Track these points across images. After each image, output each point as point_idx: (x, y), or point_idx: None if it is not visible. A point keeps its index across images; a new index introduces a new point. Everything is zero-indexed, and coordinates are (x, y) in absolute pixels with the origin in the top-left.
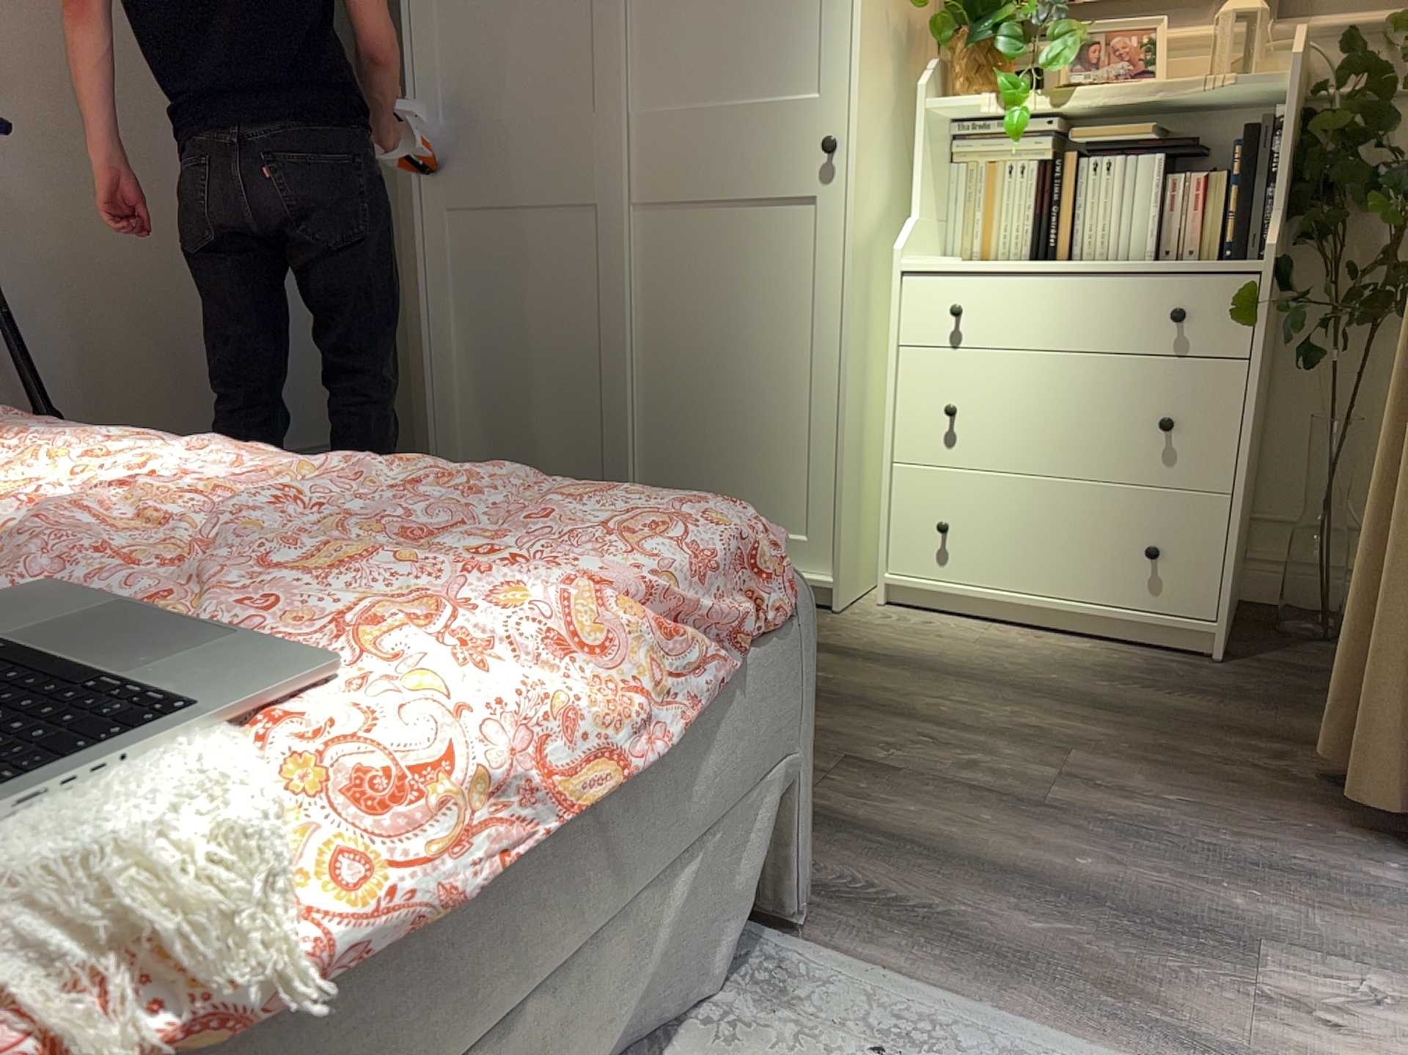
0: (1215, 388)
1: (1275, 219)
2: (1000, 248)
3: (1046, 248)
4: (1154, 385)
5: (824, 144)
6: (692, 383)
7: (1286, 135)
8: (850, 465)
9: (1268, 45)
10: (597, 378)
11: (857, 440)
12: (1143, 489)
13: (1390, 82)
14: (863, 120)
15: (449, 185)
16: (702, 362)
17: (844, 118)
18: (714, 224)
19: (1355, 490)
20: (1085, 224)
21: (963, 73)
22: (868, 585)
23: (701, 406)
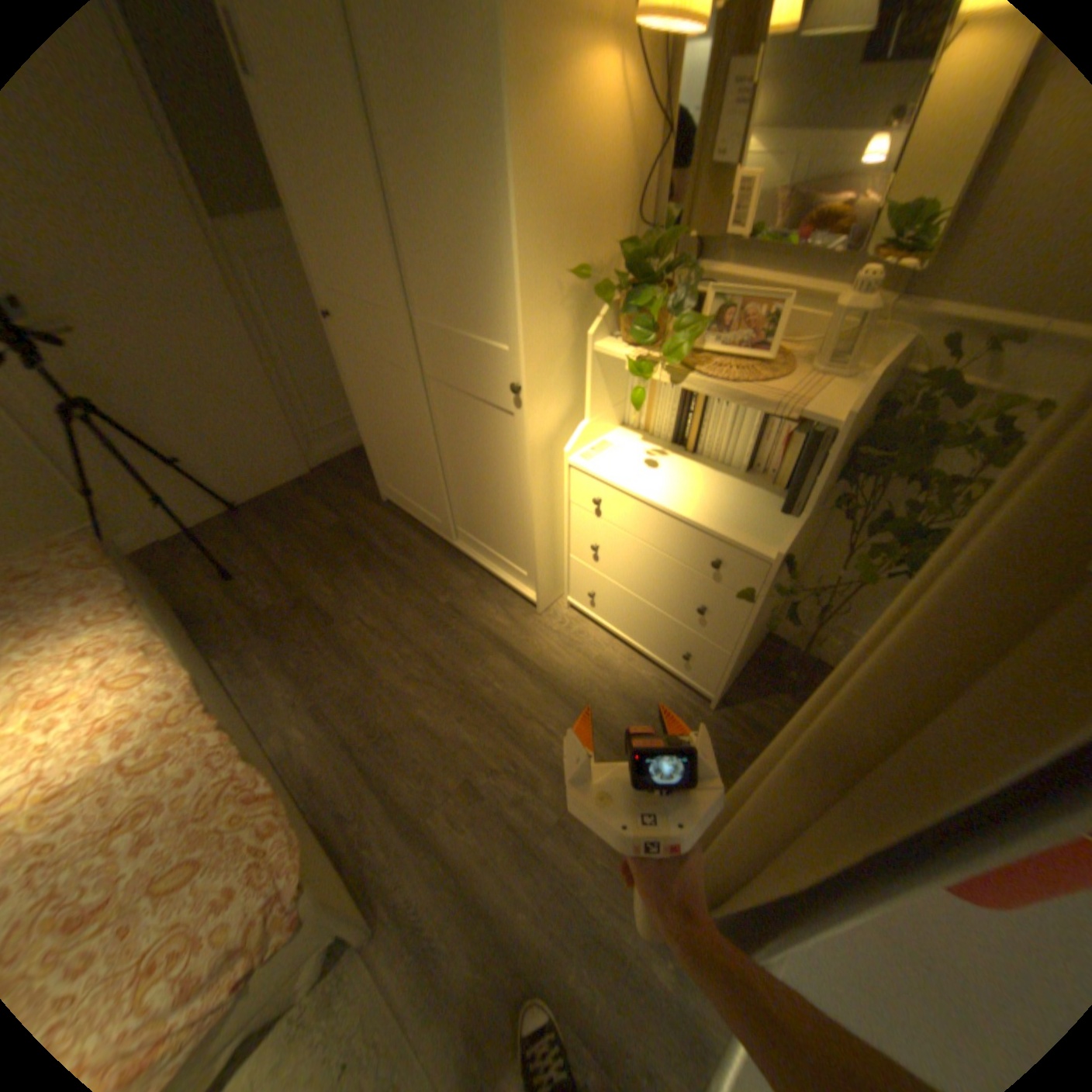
0: (732, 605)
1: (813, 504)
2: (655, 428)
3: (682, 438)
4: (699, 586)
5: (514, 383)
6: (469, 482)
7: (837, 452)
8: (541, 556)
9: (885, 319)
10: (425, 462)
11: (547, 542)
12: (687, 627)
13: (966, 393)
14: (534, 377)
15: (336, 327)
16: (471, 474)
17: (523, 371)
18: (465, 404)
19: (847, 614)
20: (708, 432)
21: (624, 324)
22: (565, 588)
23: (474, 494)
